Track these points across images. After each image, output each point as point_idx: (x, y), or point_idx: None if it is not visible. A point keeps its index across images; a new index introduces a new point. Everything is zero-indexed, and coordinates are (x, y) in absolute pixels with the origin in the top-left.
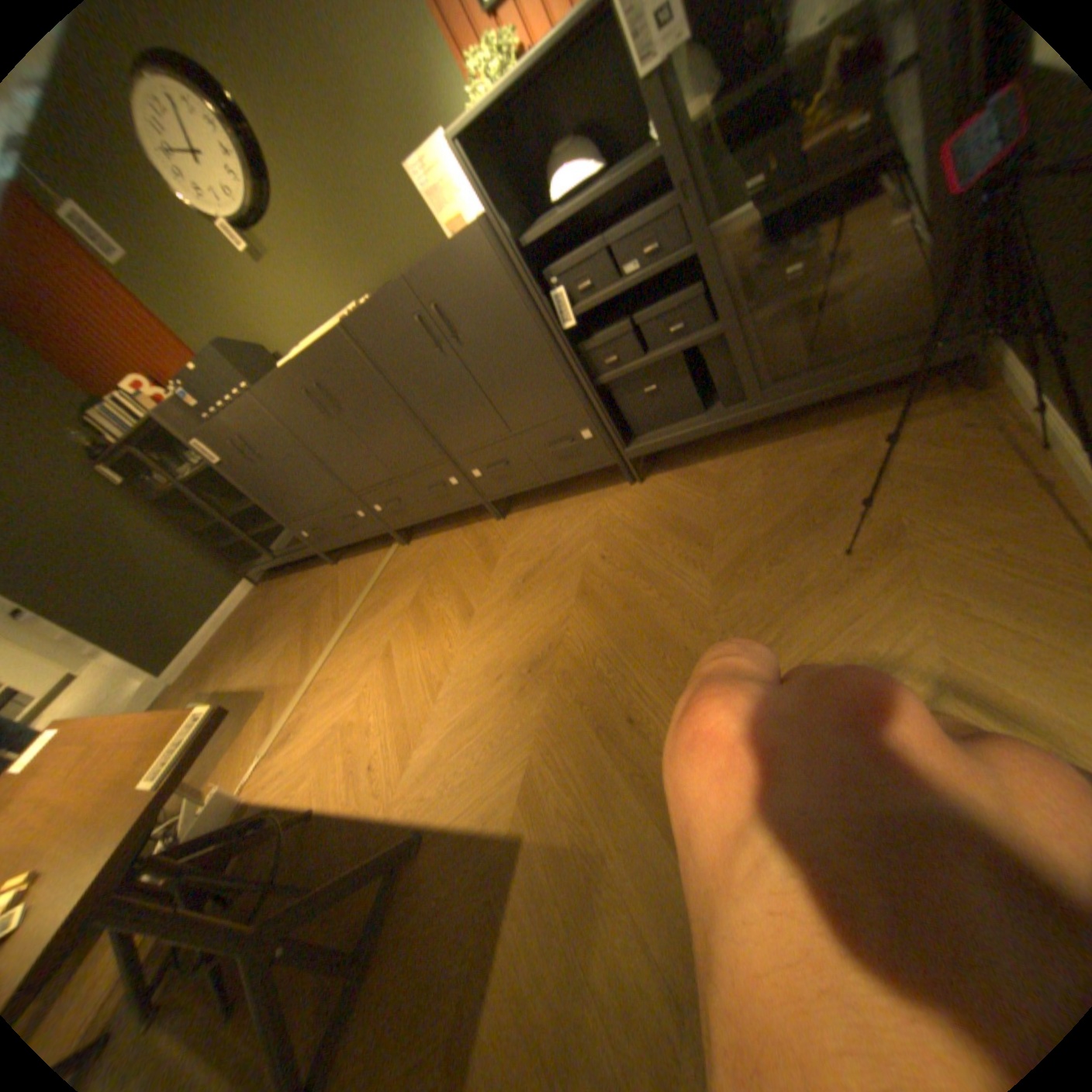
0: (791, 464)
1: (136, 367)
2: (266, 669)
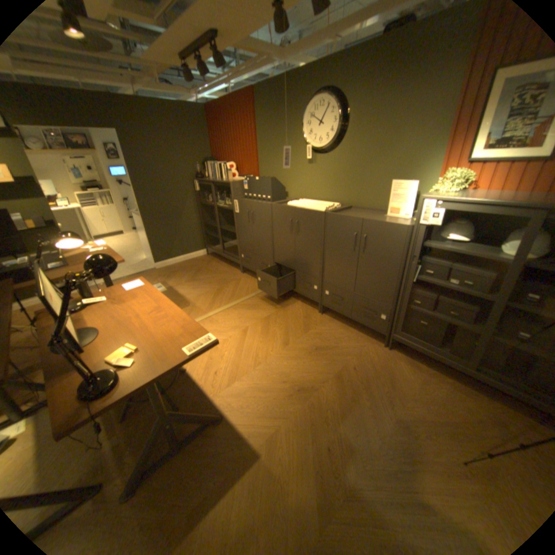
0: (460, 400)
1: (234, 159)
2: (194, 294)
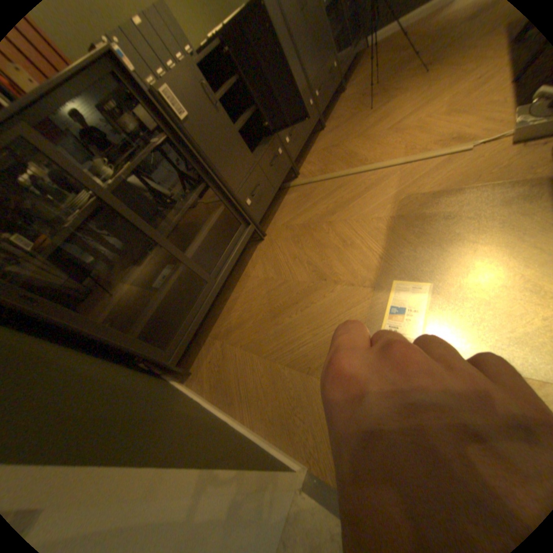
0: (368, 60)
1: None
2: (370, 222)
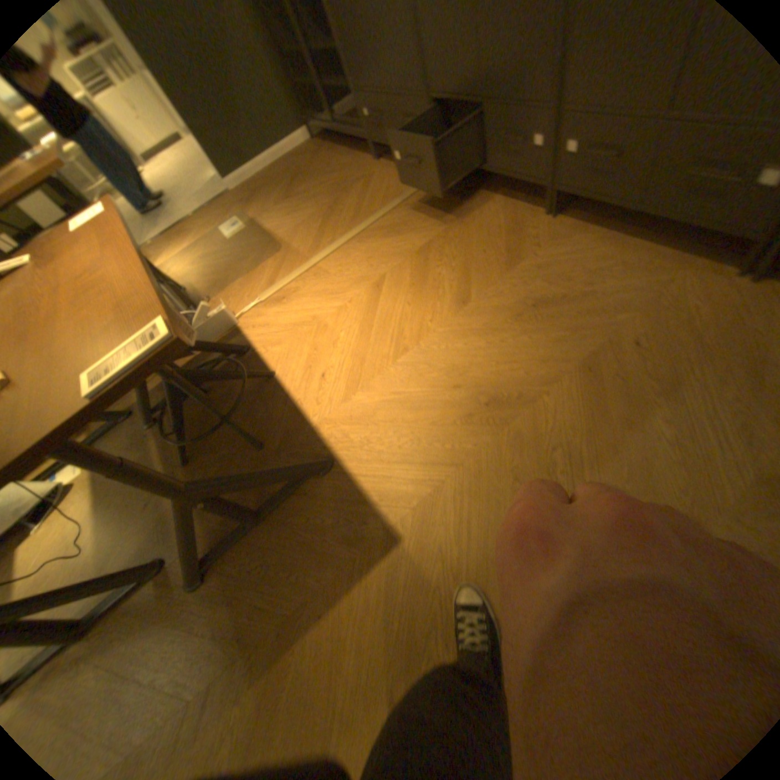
0: None
1: None
2: (288, 226)
